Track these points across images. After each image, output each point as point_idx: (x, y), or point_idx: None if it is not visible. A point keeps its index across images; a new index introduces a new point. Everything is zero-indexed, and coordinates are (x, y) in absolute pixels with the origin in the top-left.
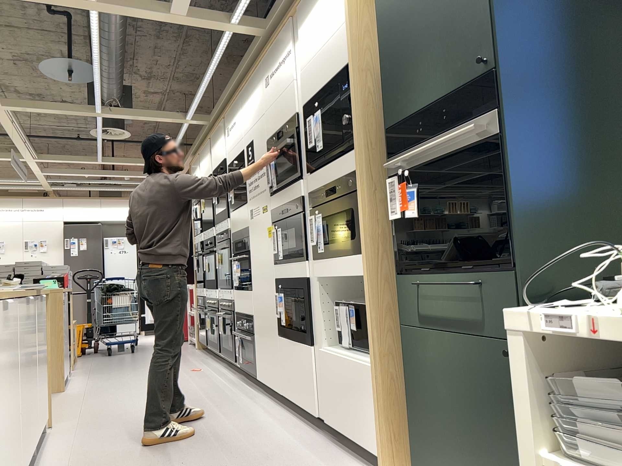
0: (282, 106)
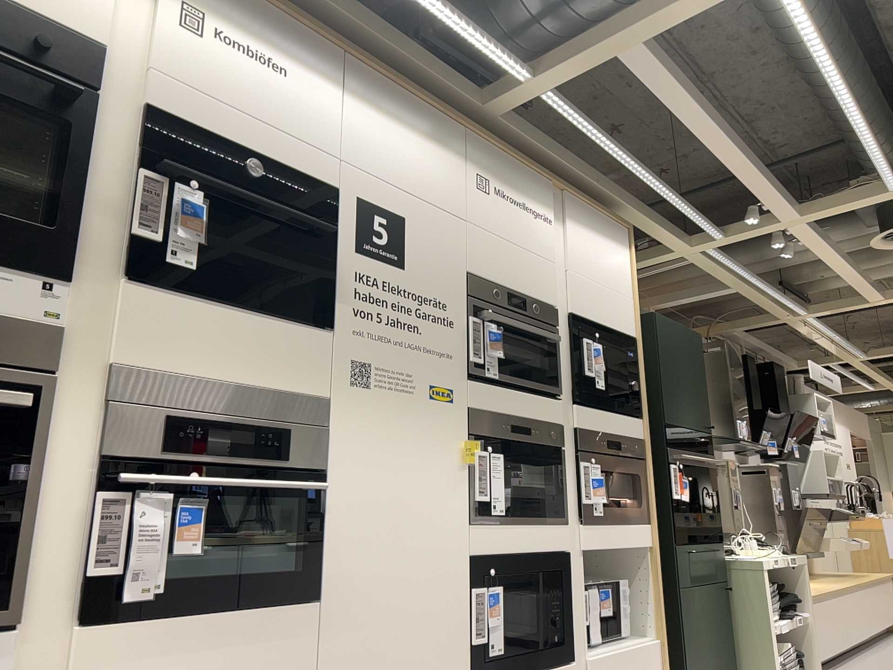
0: (525, 266)
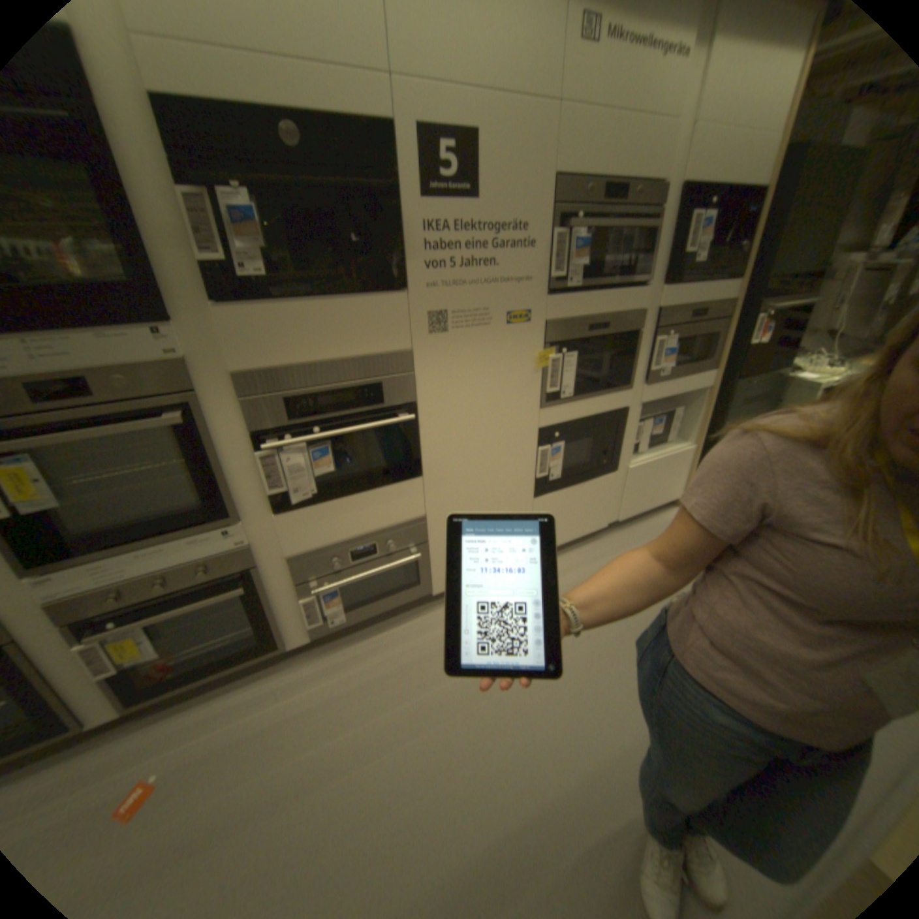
0: (635, 141)
